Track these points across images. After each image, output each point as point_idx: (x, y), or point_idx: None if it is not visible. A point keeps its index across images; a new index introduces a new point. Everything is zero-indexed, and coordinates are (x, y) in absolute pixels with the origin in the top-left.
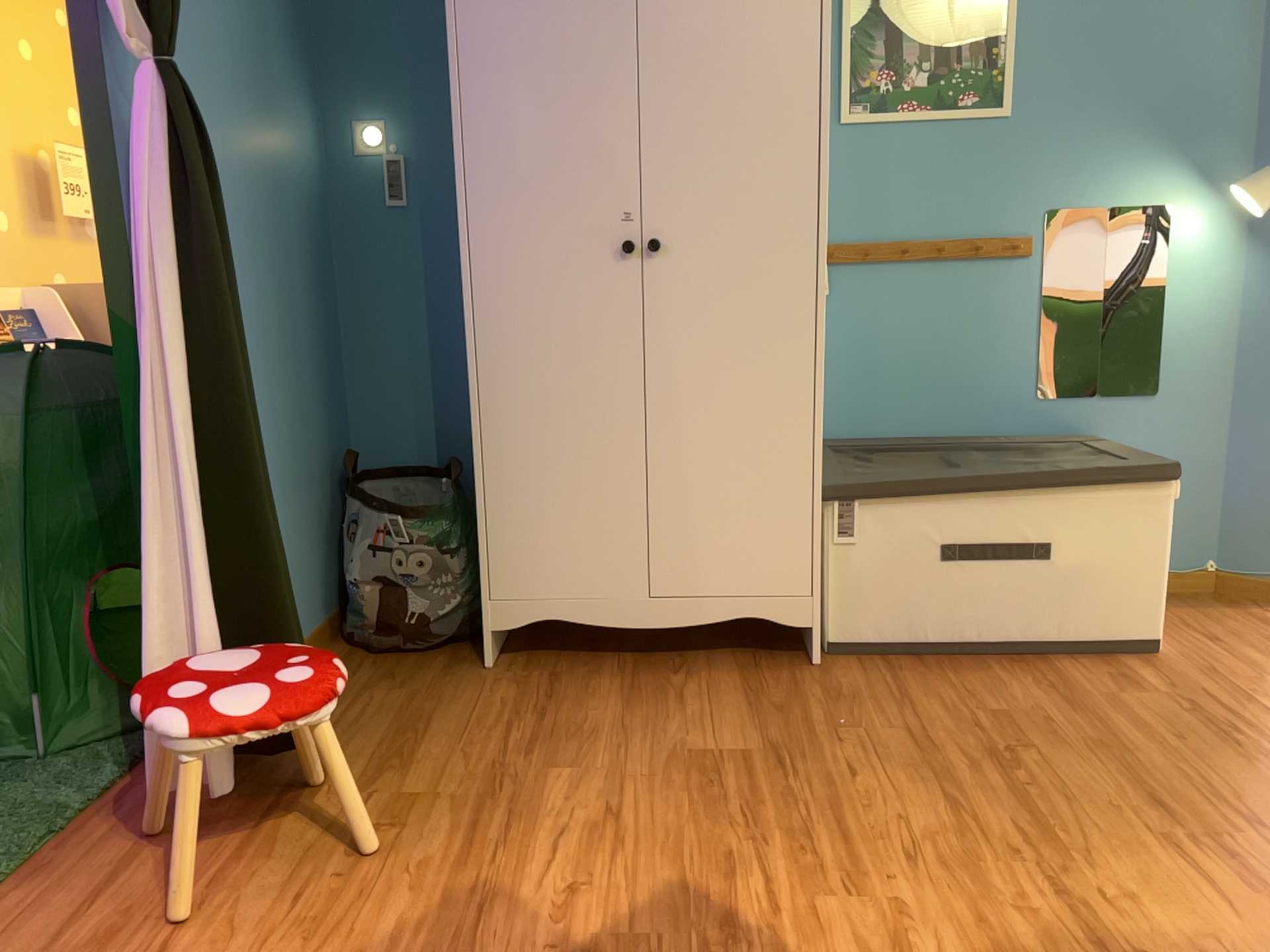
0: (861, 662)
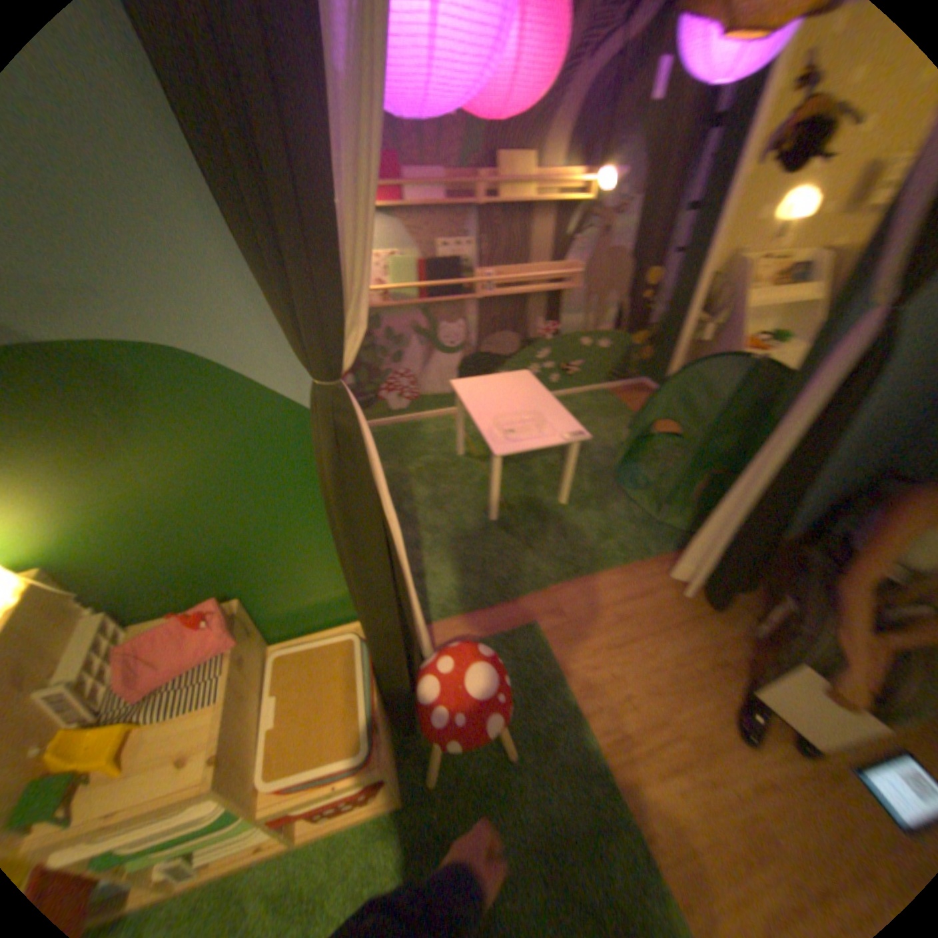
0: None
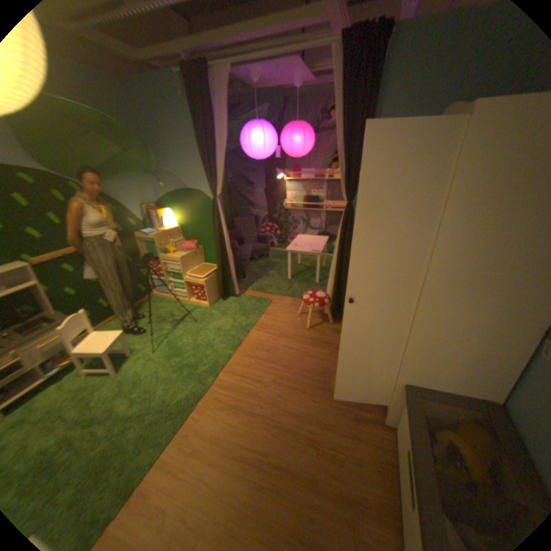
0: (390, 442)
